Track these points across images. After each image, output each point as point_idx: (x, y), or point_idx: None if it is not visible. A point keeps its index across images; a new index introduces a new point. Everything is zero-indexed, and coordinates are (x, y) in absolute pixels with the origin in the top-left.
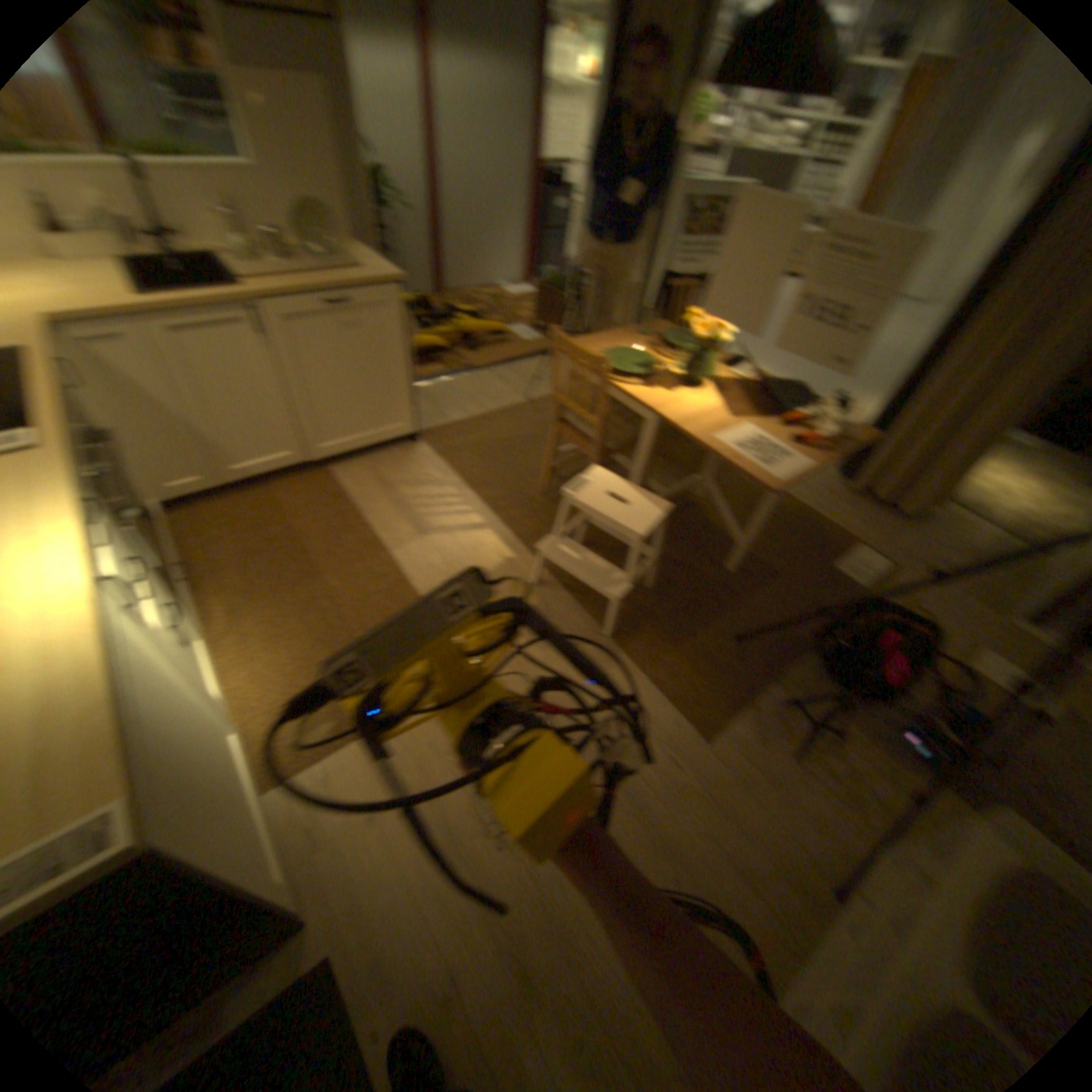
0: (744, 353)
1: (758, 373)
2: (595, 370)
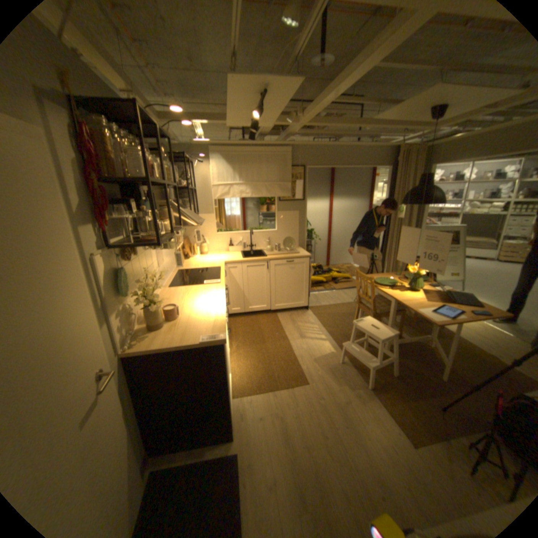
0: (444, 284)
1: (445, 289)
2: (369, 283)
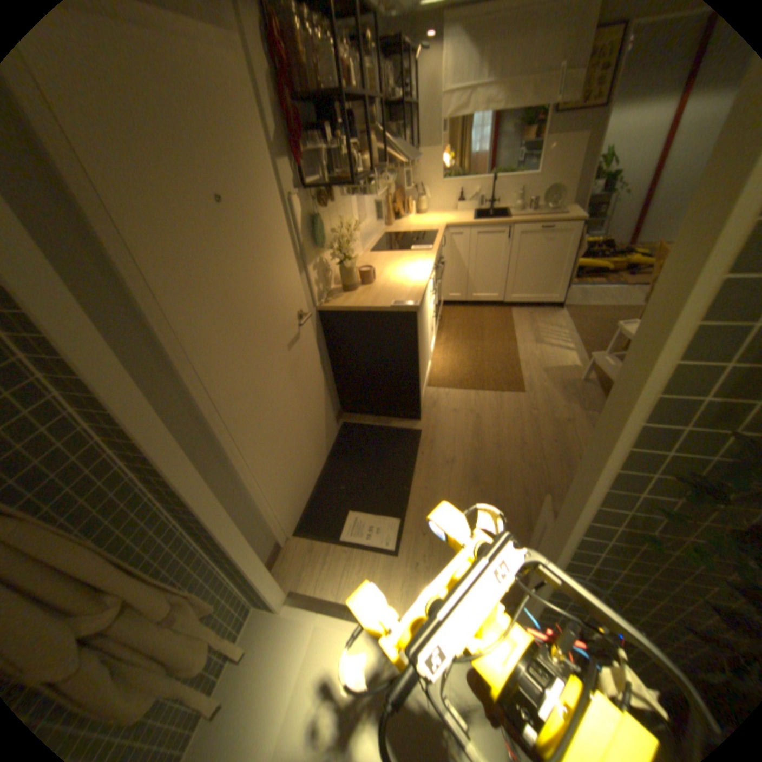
0: None
1: None
2: None
